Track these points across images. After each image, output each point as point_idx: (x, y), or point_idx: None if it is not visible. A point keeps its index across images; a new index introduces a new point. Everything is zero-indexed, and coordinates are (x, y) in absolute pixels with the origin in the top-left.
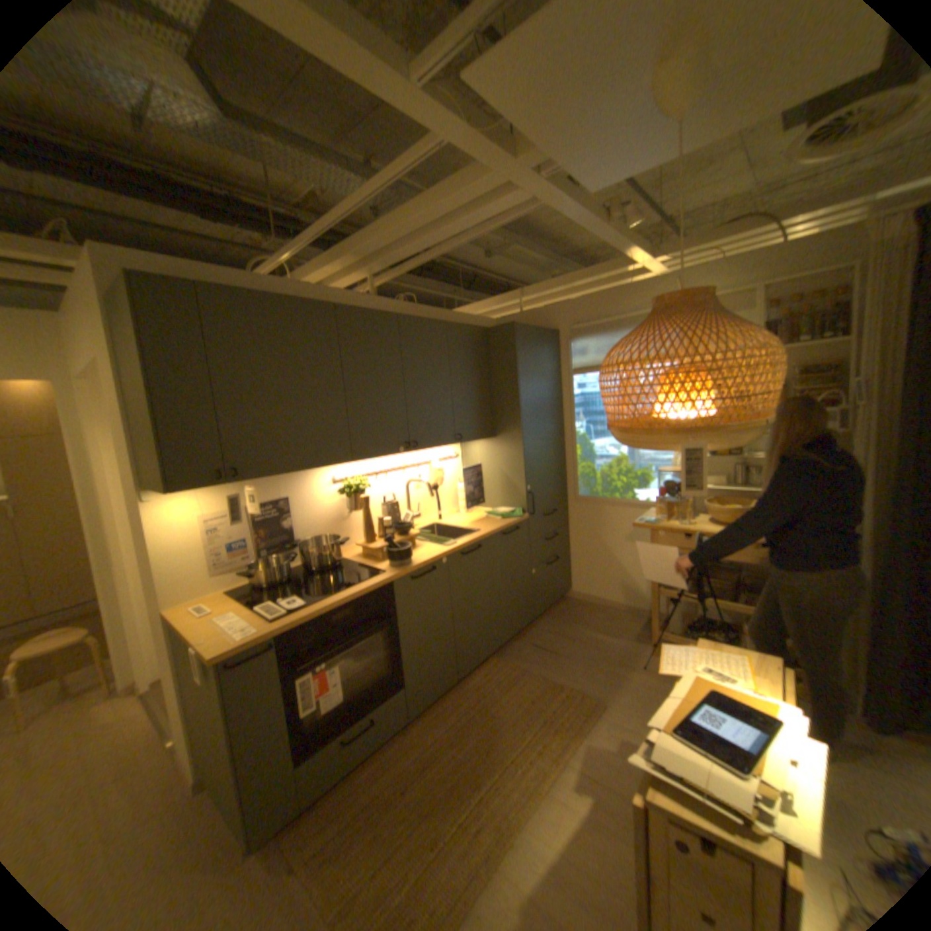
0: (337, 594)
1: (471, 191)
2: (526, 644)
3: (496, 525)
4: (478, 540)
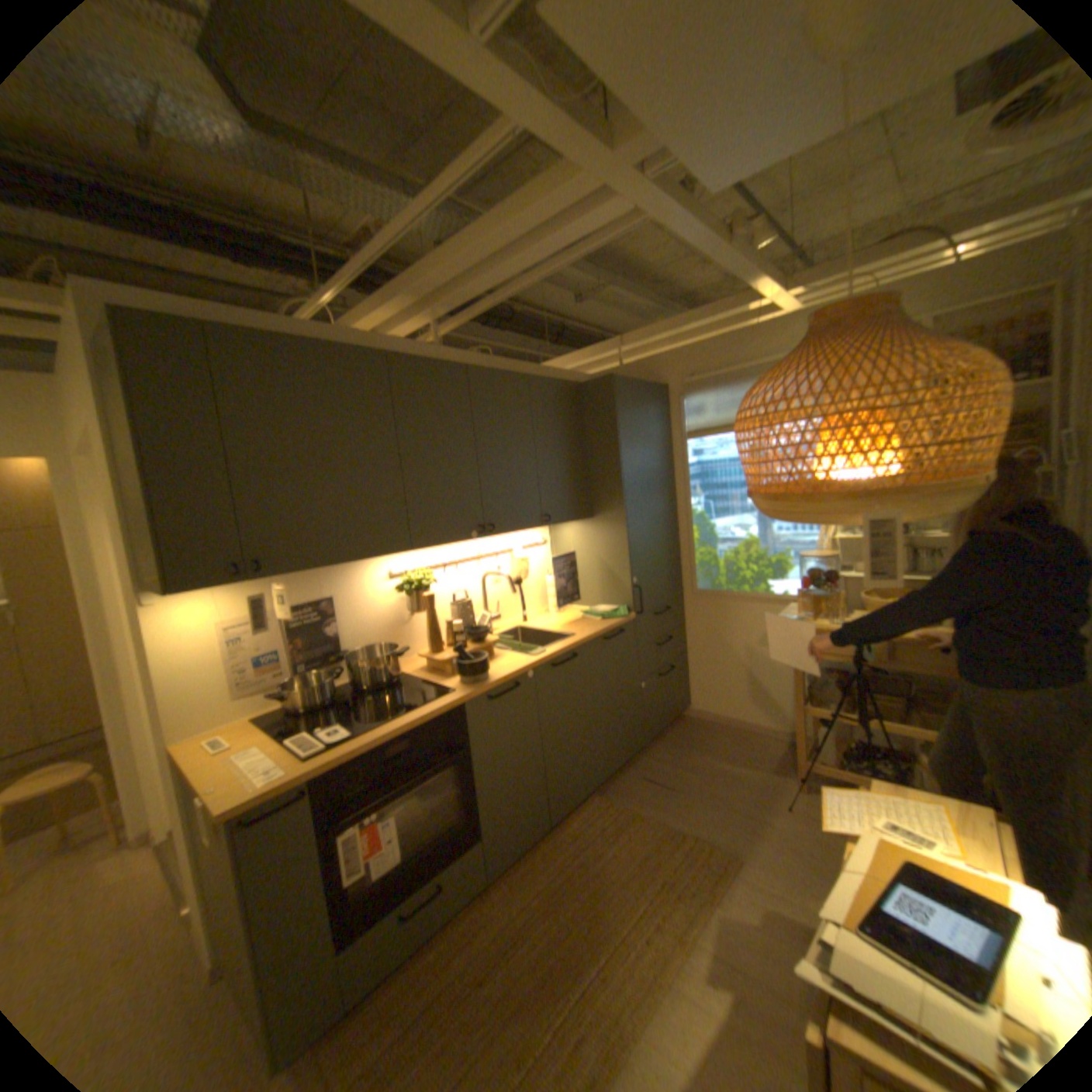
0: (392, 721)
1: (555, 200)
2: (635, 778)
3: (595, 628)
4: (572, 647)
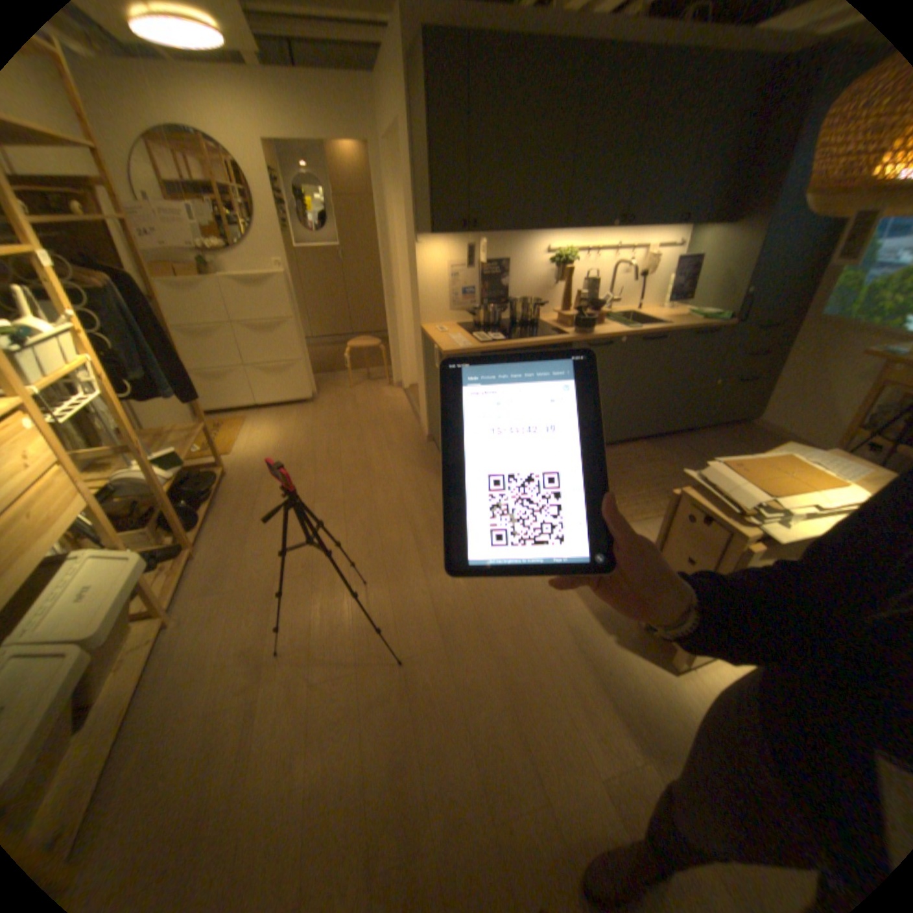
0: (527, 338)
1: None
2: (680, 442)
3: (692, 322)
4: (664, 330)
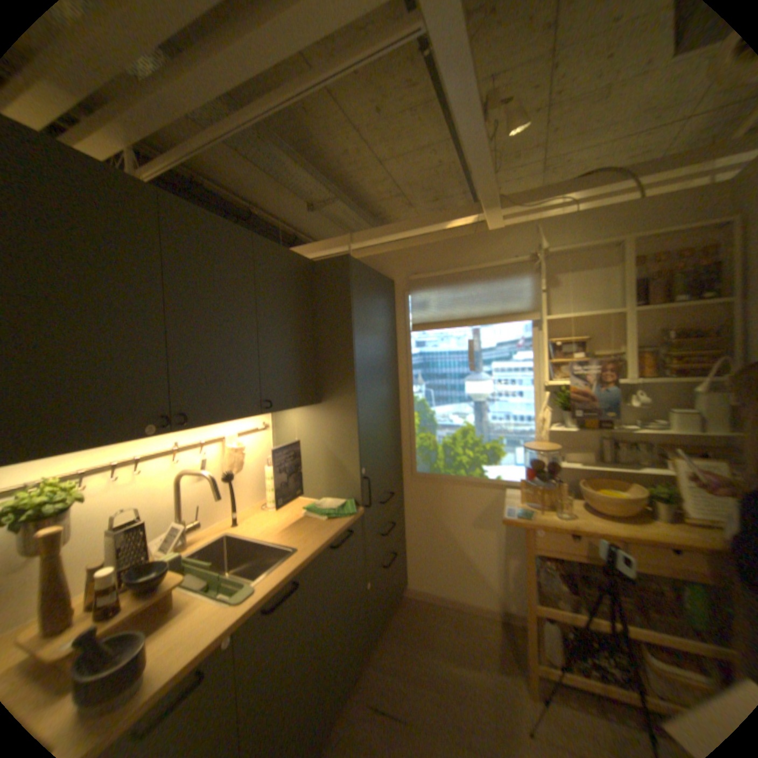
0: None
1: None
2: (360, 705)
3: (322, 533)
4: (294, 572)
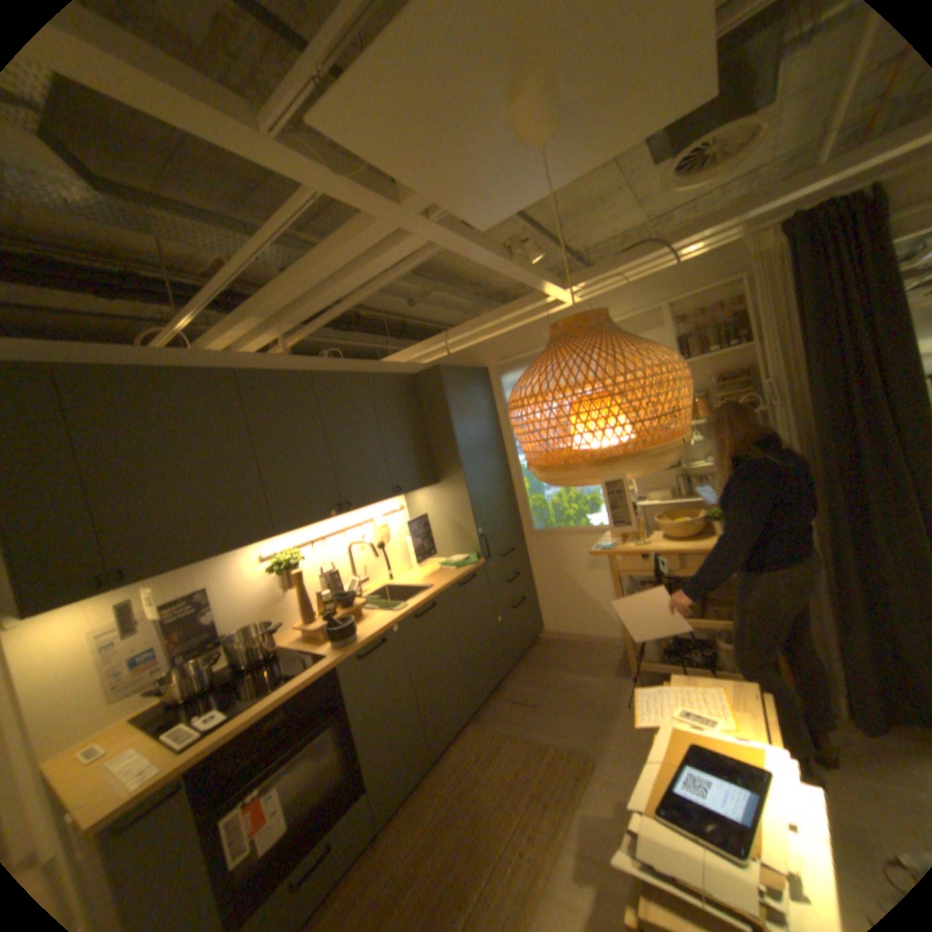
0: (267, 696)
1: (362, 241)
2: (503, 702)
3: (451, 576)
4: (431, 597)
